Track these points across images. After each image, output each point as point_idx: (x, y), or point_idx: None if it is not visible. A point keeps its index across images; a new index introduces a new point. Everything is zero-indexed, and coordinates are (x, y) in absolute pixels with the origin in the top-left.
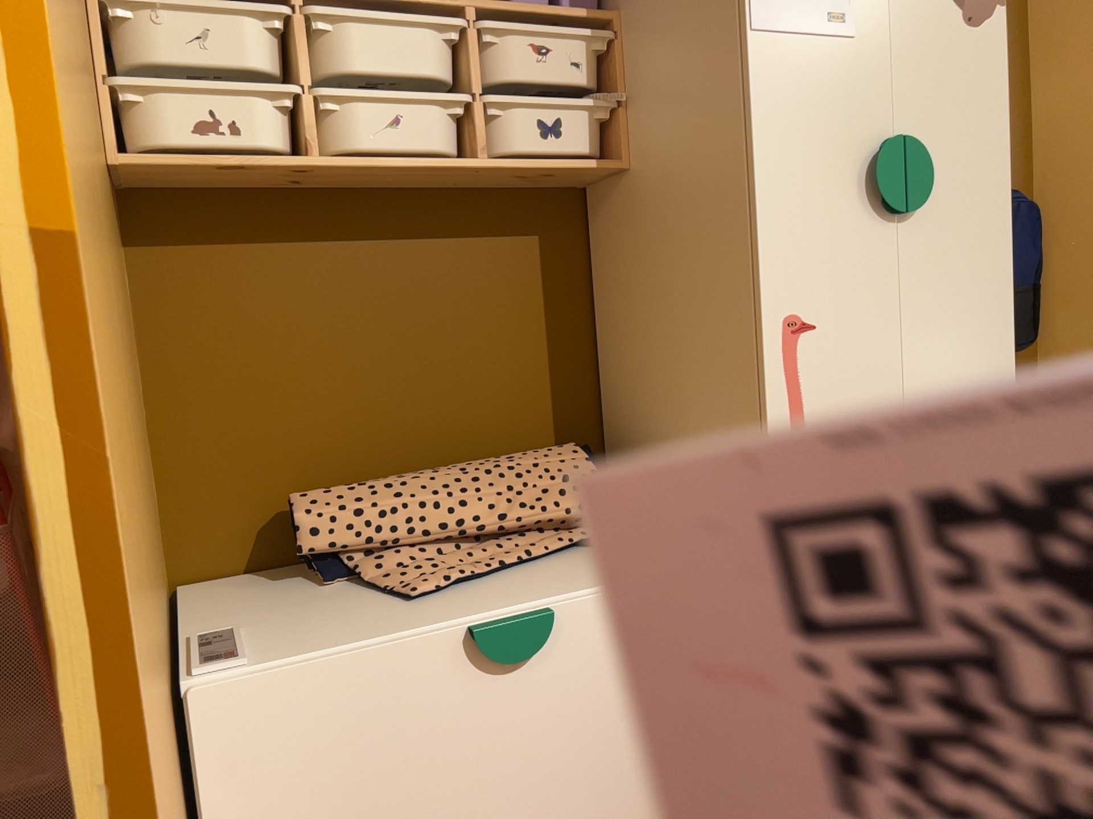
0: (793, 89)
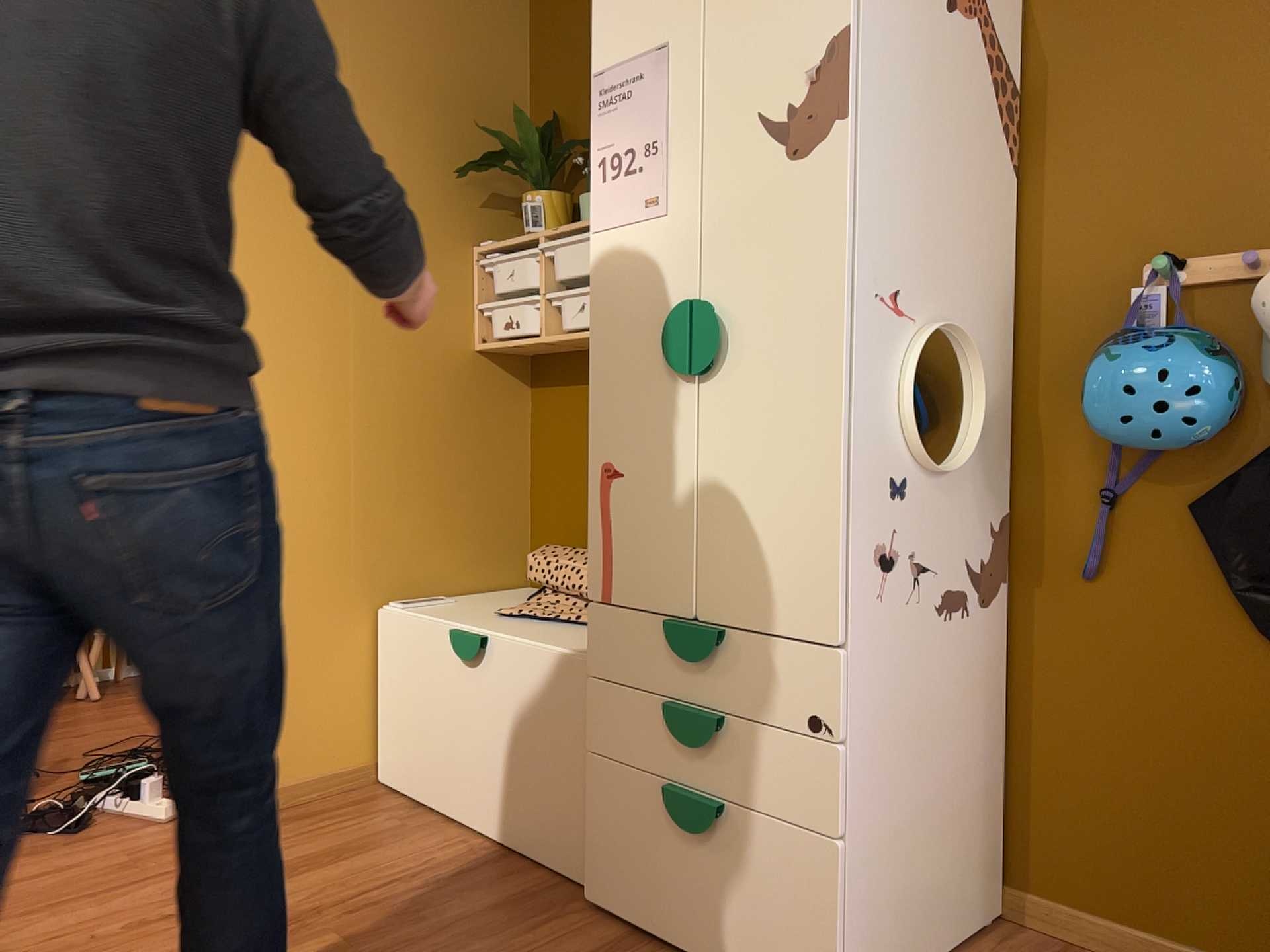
0: (616, 272)
